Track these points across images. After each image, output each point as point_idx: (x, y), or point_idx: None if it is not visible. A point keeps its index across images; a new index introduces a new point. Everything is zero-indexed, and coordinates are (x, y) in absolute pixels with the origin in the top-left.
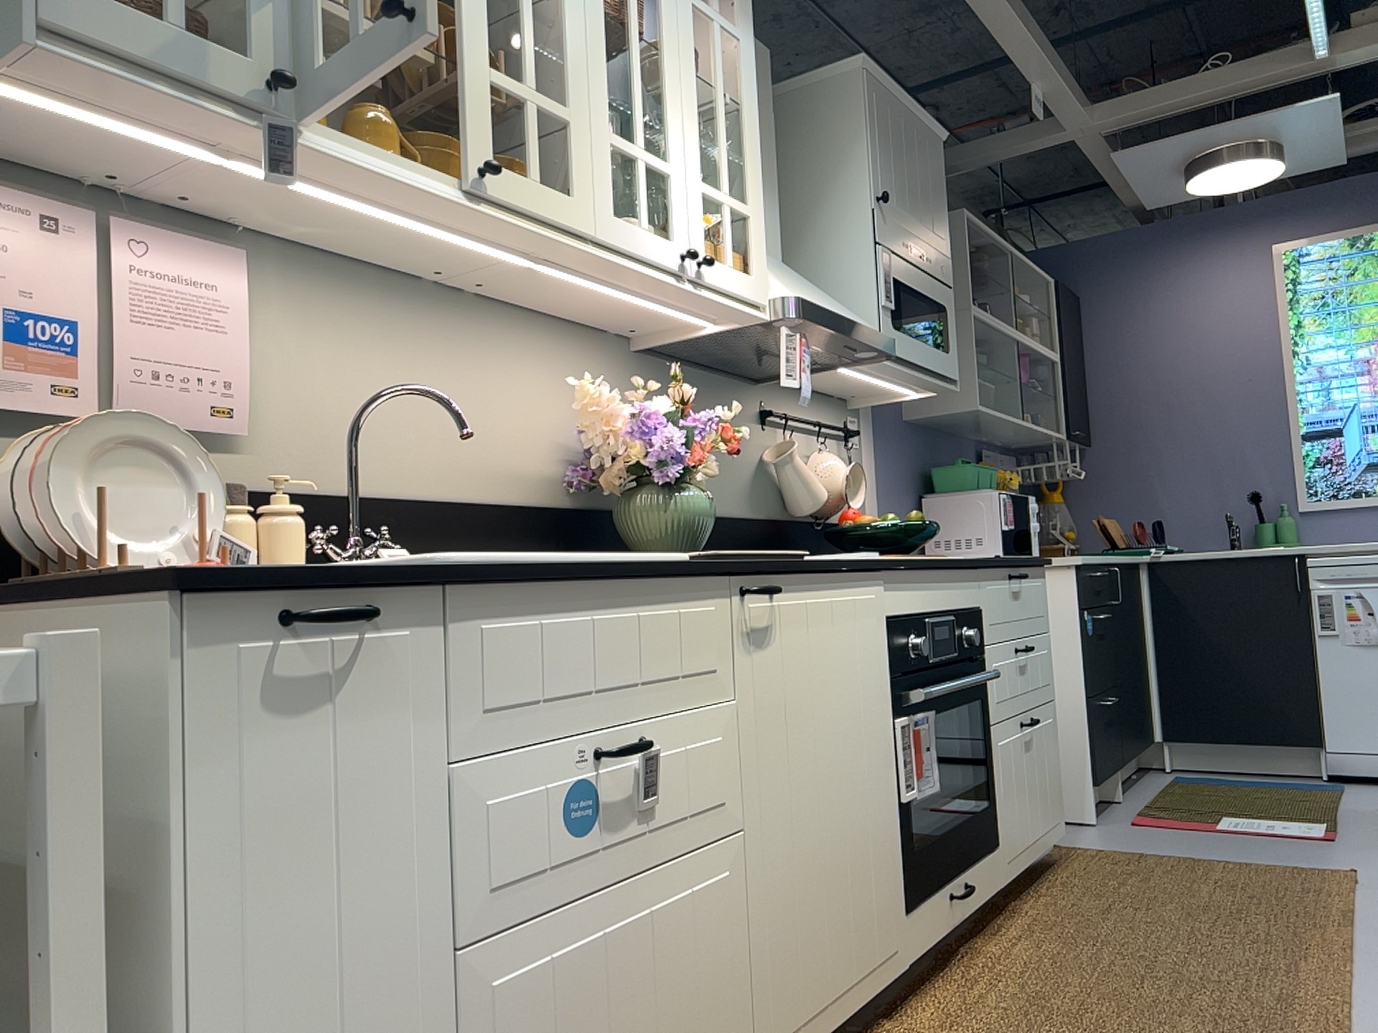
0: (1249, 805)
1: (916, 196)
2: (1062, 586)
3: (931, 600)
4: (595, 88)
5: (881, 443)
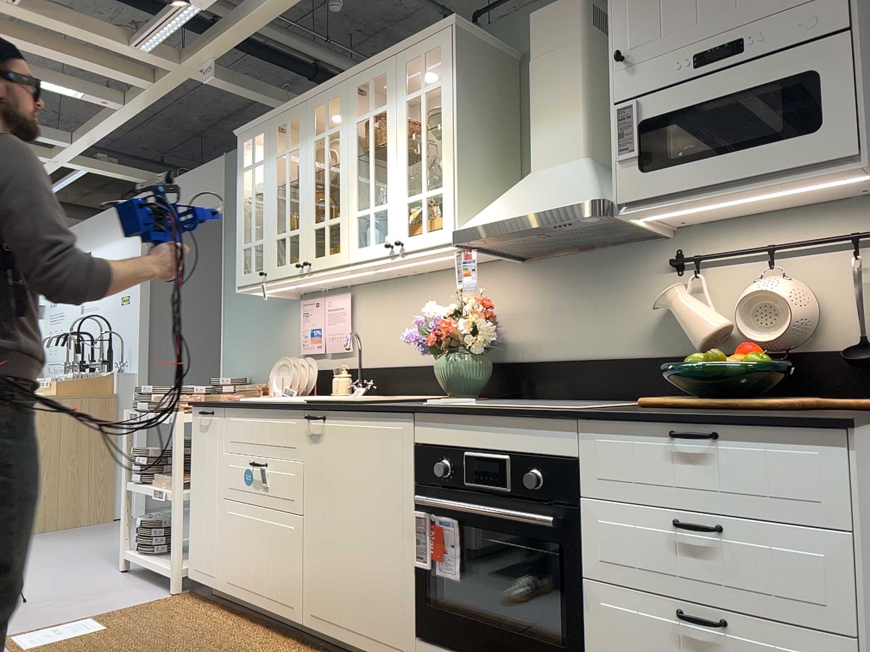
0: None
1: None
2: None
3: (473, 439)
4: (349, 198)
5: None
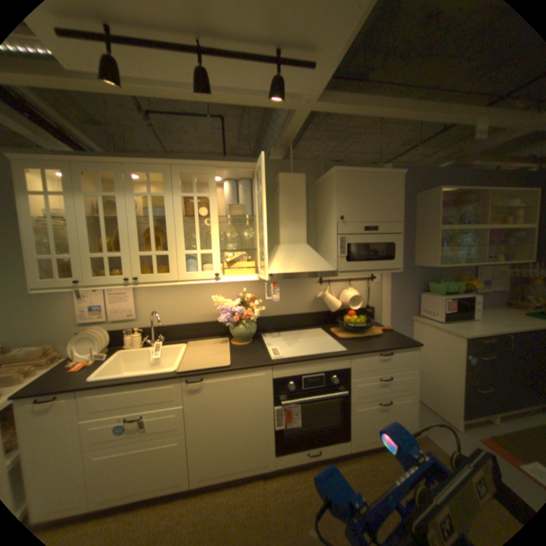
0: None
1: (372, 207)
2: (461, 344)
3: (306, 371)
4: (178, 242)
5: (394, 277)
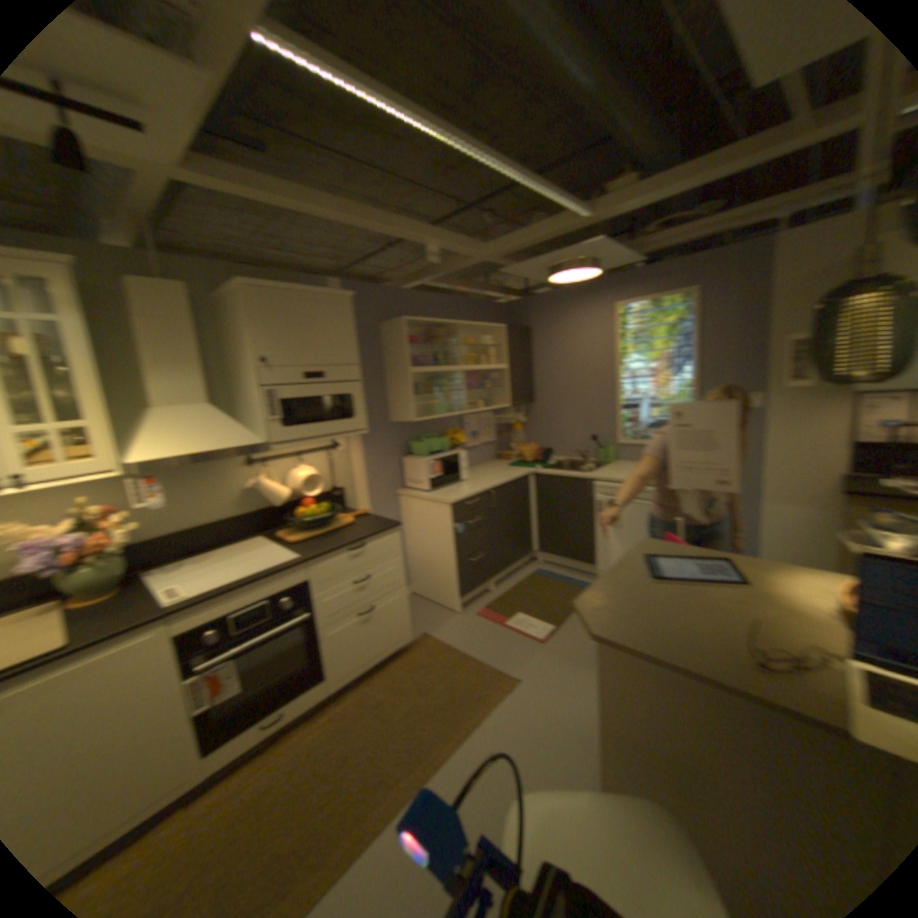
0: (541, 606)
1: (315, 345)
2: (448, 513)
3: (239, 606)
4: None
5: (368, 442)
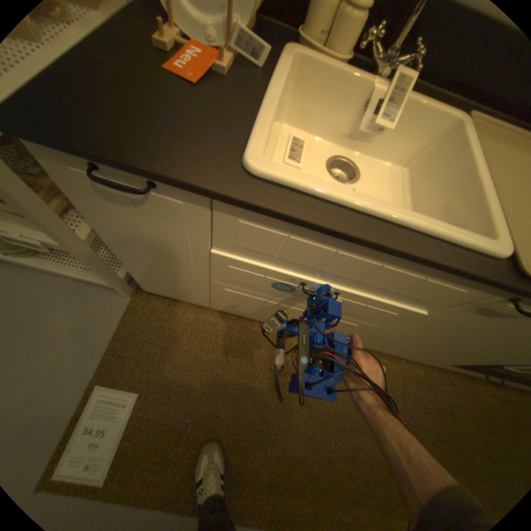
0: None
1: None
2: None
3: None
4: None
5: None
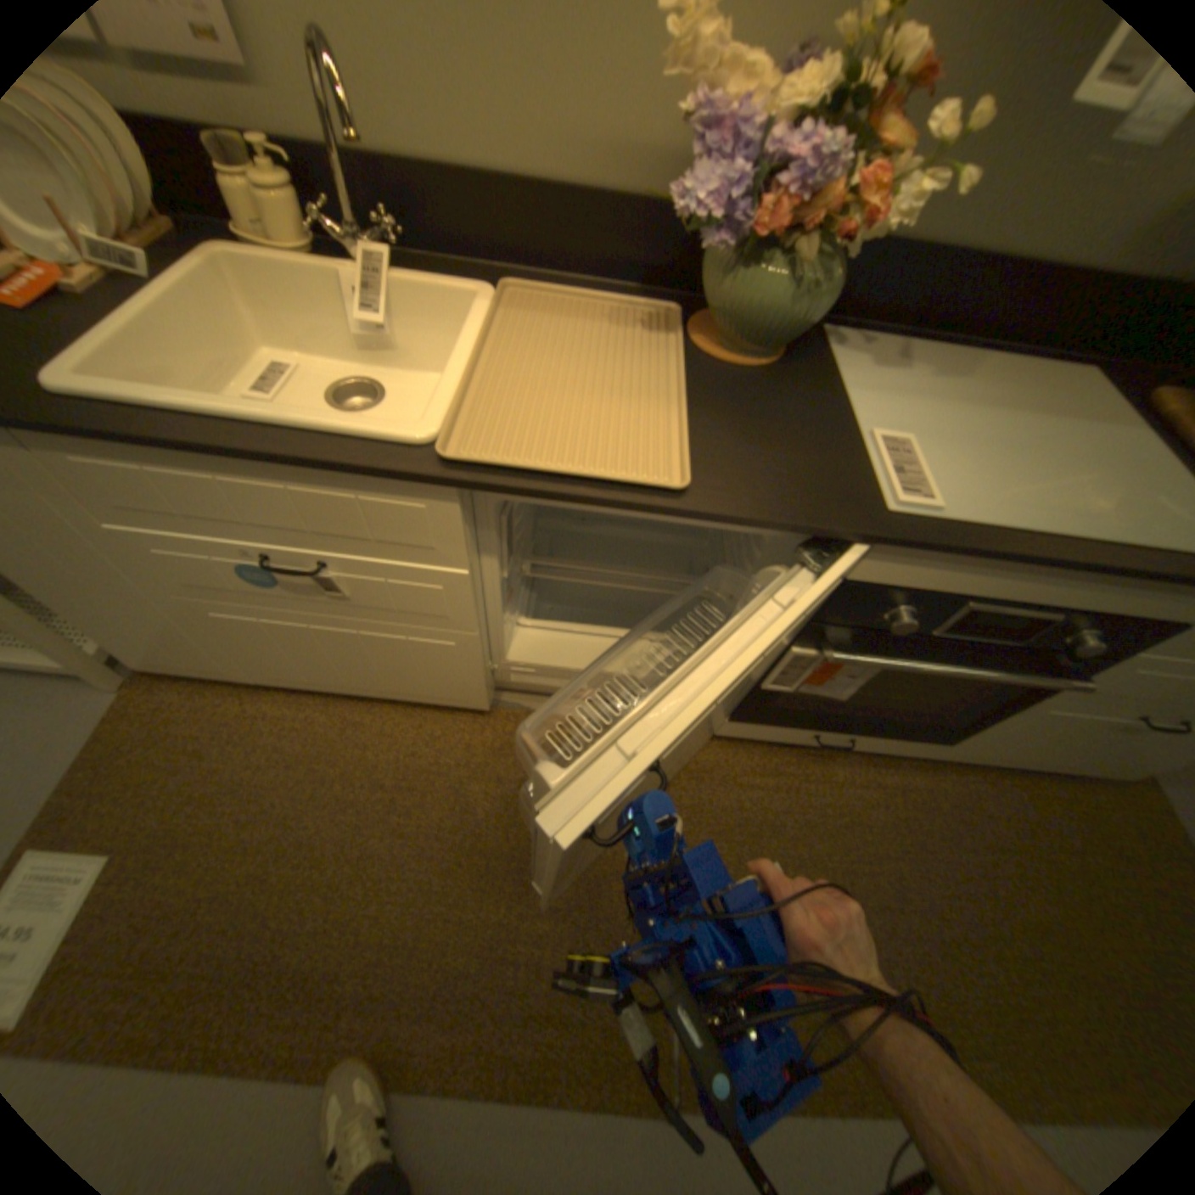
0: None
1: None
2: None
3: (1009, 589)
4: None
5: None
